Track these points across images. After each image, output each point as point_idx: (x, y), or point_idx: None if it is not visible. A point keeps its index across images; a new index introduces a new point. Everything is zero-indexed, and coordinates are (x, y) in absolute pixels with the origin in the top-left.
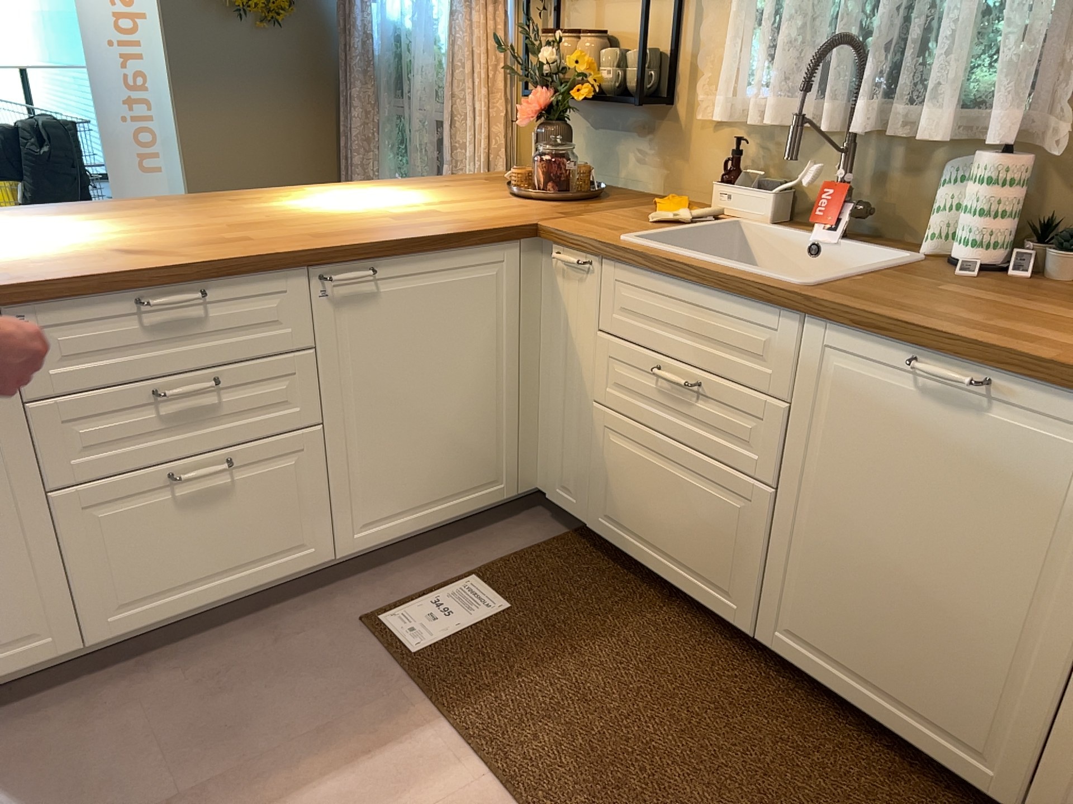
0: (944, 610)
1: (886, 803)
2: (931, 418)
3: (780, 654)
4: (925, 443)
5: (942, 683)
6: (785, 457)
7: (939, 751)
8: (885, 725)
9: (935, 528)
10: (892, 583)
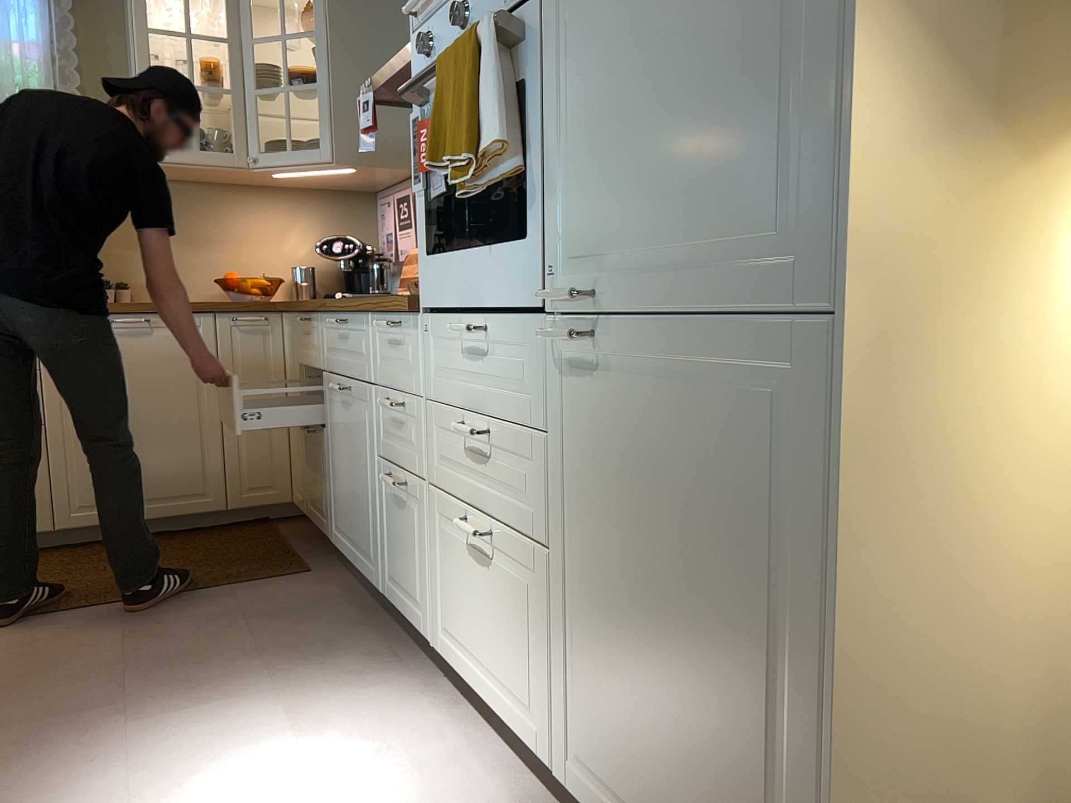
0: (163, 434)
1: (178, 544)
2: (127, 345)
3: (78, 528)
4: (128, 358)
5: (174, 472)
6: (44, 403)
7: (184, 508)
8: (154, 518)
9: (146, 397)
10: (133, 437)
